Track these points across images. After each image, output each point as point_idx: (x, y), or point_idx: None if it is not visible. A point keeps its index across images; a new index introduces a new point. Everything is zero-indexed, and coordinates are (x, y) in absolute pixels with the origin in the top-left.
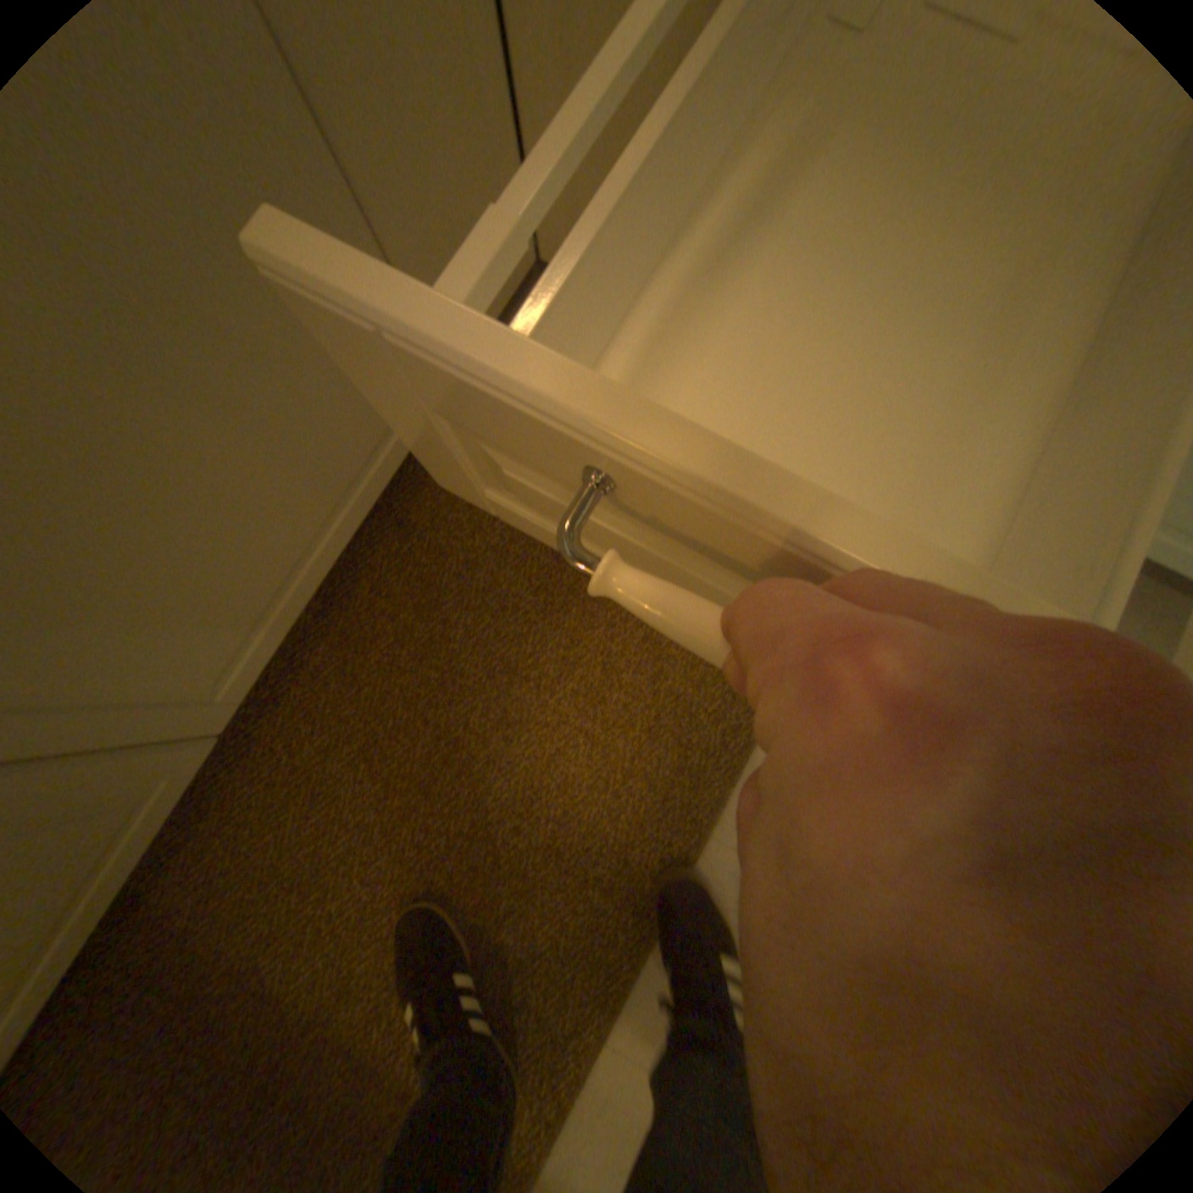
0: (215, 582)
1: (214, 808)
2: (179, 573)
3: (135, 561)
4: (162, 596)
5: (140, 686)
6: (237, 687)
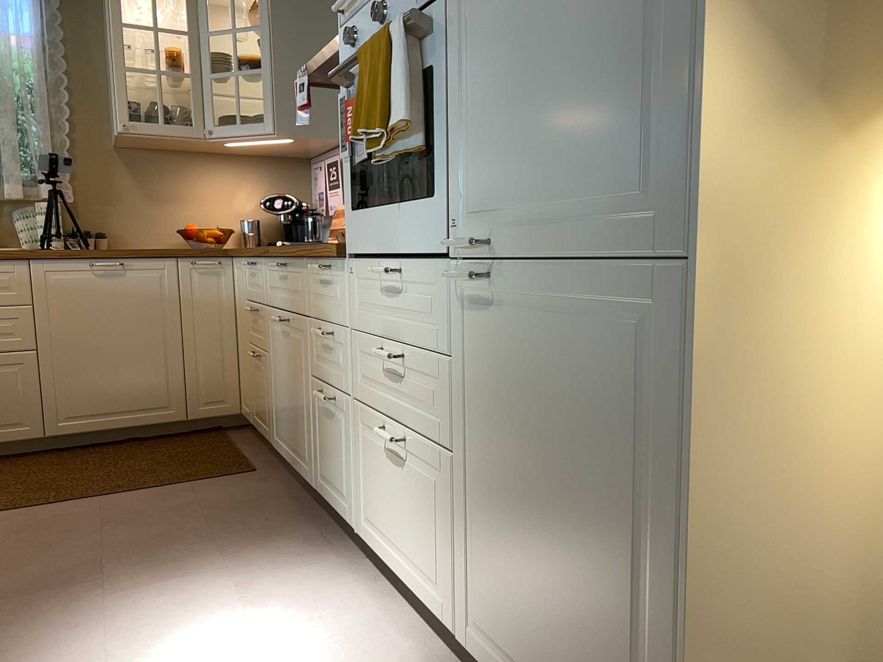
0: (95, 394)
1: (14, 462)
2: (94, 383)
3: (93, 372)
4: (87, 384)
5: (62, 397)
6: (65, 429)
